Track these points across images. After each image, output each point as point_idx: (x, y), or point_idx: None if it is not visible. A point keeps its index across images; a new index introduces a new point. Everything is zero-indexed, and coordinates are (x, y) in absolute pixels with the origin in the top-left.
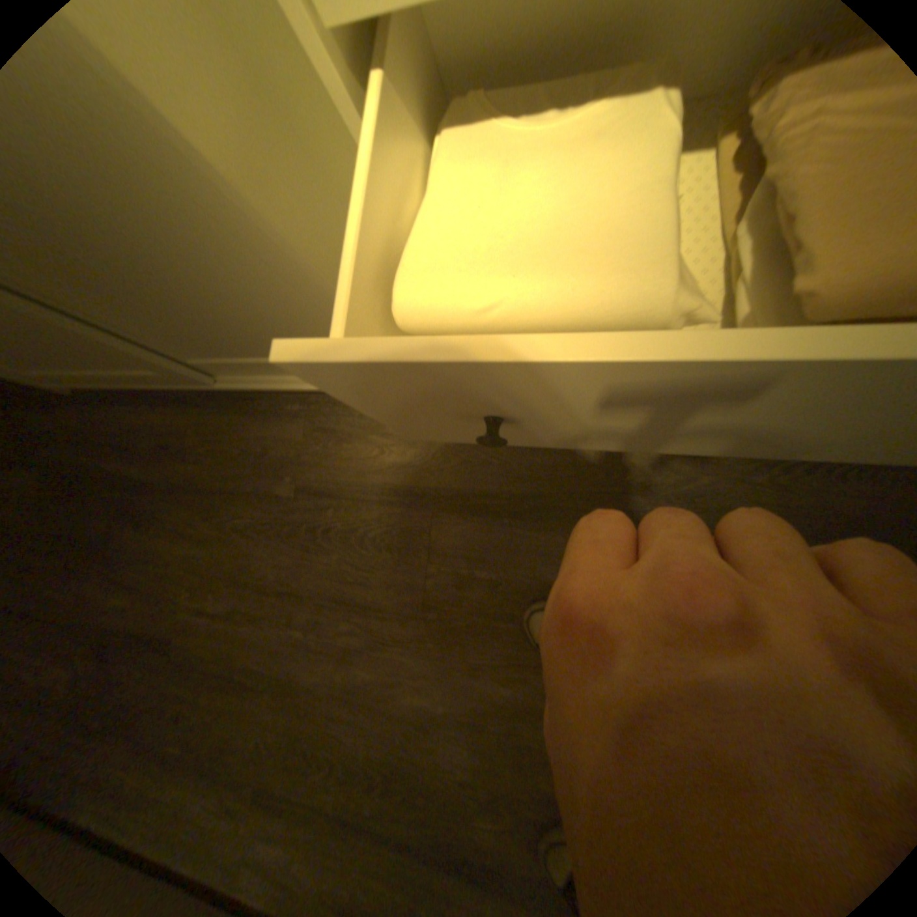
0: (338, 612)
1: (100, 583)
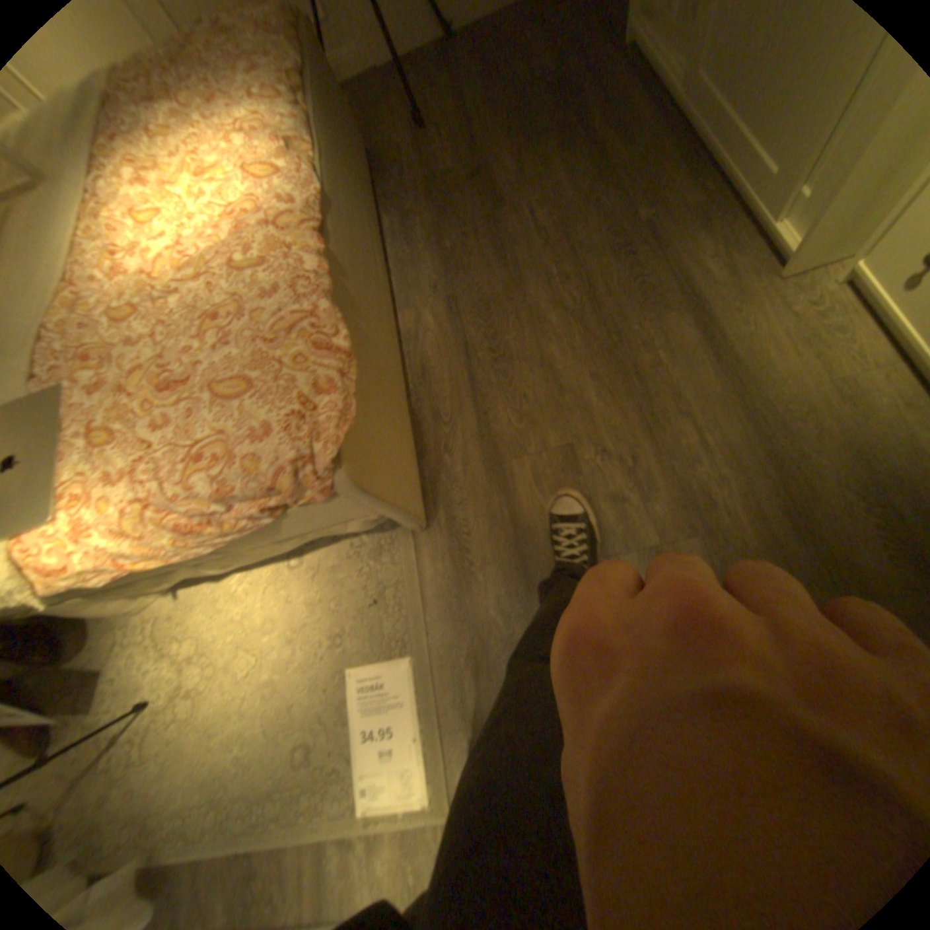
0: (581, 284)
1: (511, 143)
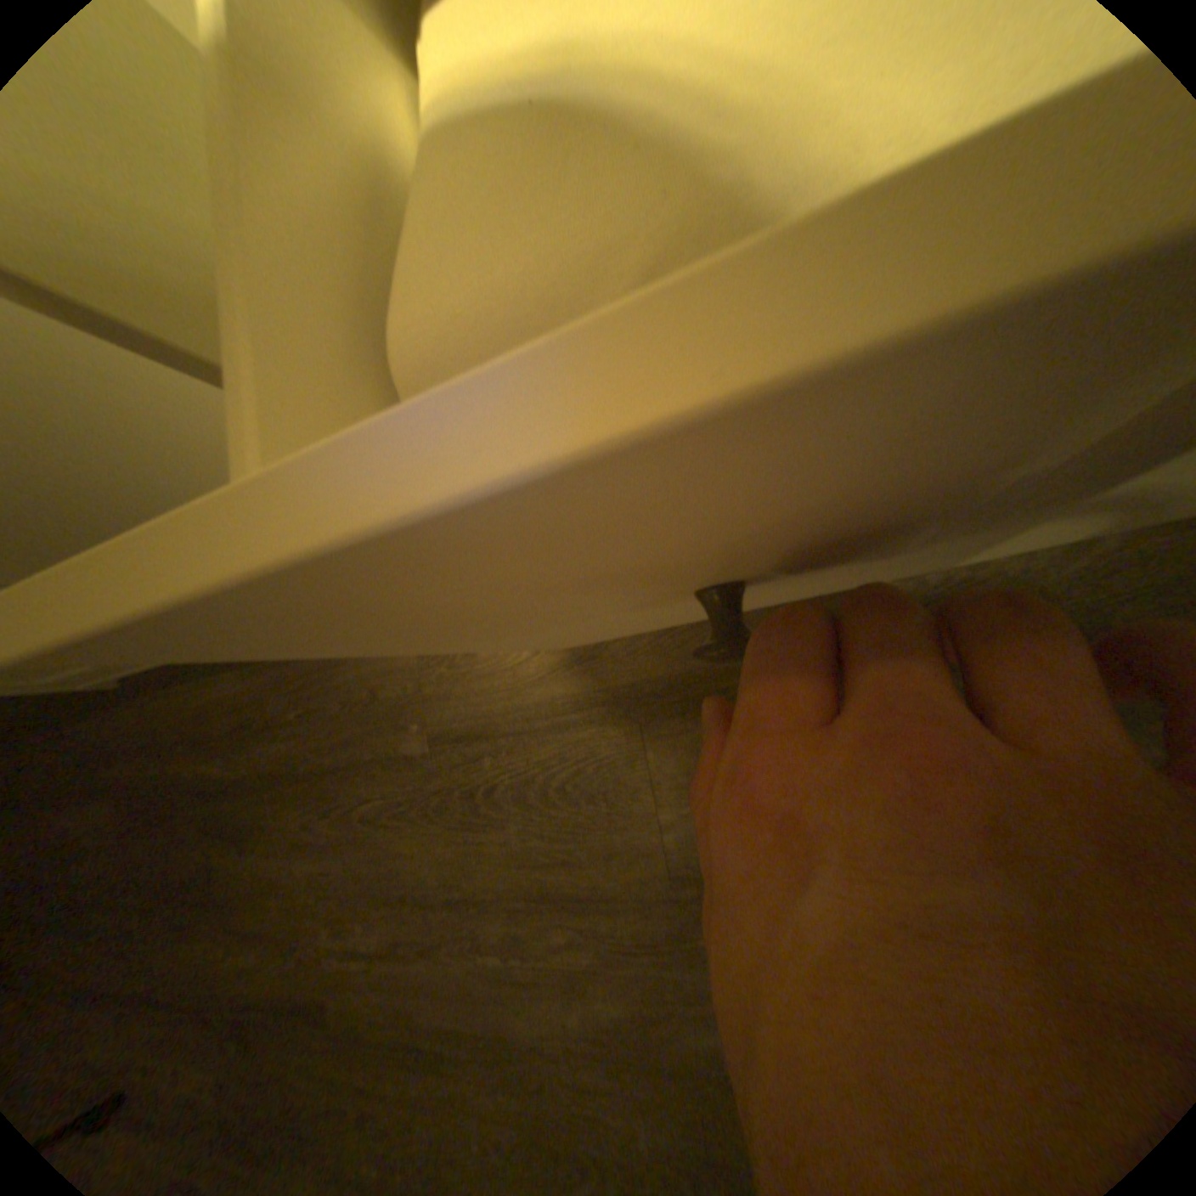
0: (542, 914)
1: (216, 933)
